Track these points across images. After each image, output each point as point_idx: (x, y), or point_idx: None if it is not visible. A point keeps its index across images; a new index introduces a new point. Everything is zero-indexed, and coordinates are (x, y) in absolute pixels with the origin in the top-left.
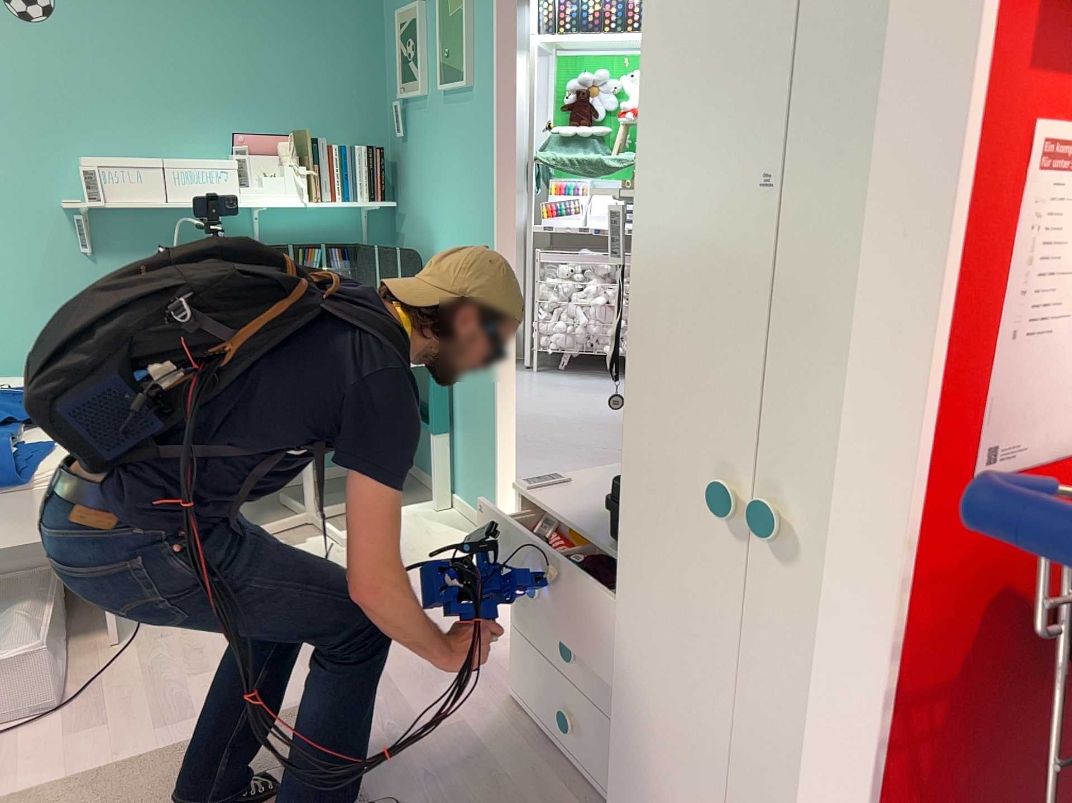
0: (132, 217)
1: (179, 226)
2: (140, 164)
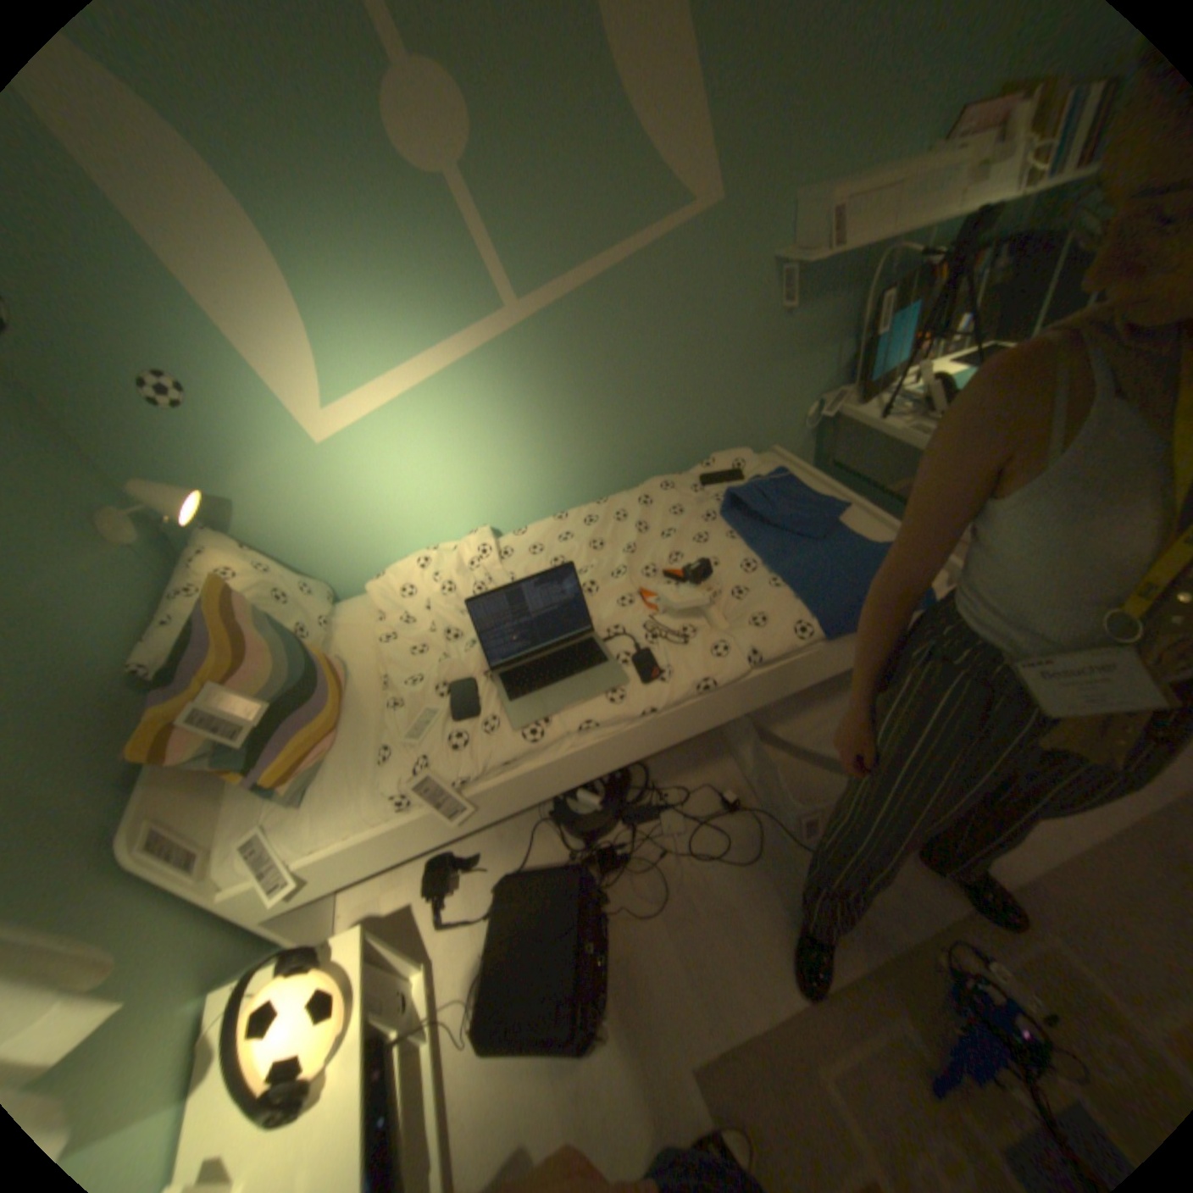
0: (829, 252)
1: (887, 254)
2: (884, 181)
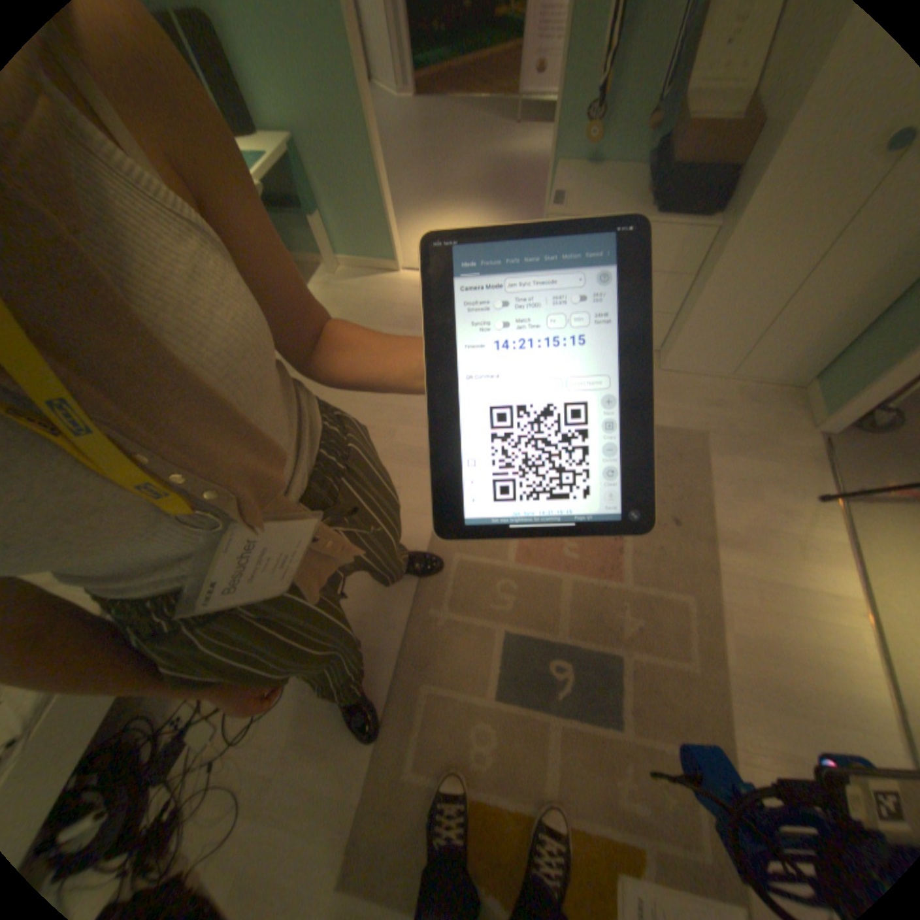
0: None
1: None
2: None
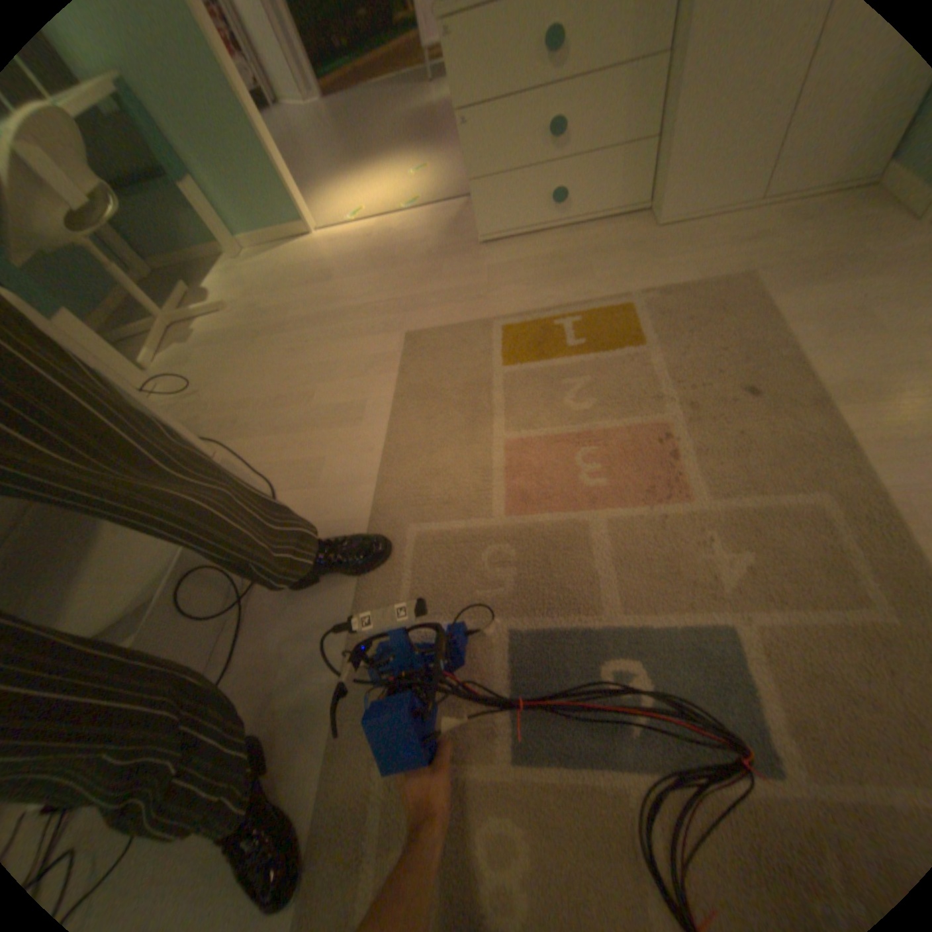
0: None
1: None
2: None
